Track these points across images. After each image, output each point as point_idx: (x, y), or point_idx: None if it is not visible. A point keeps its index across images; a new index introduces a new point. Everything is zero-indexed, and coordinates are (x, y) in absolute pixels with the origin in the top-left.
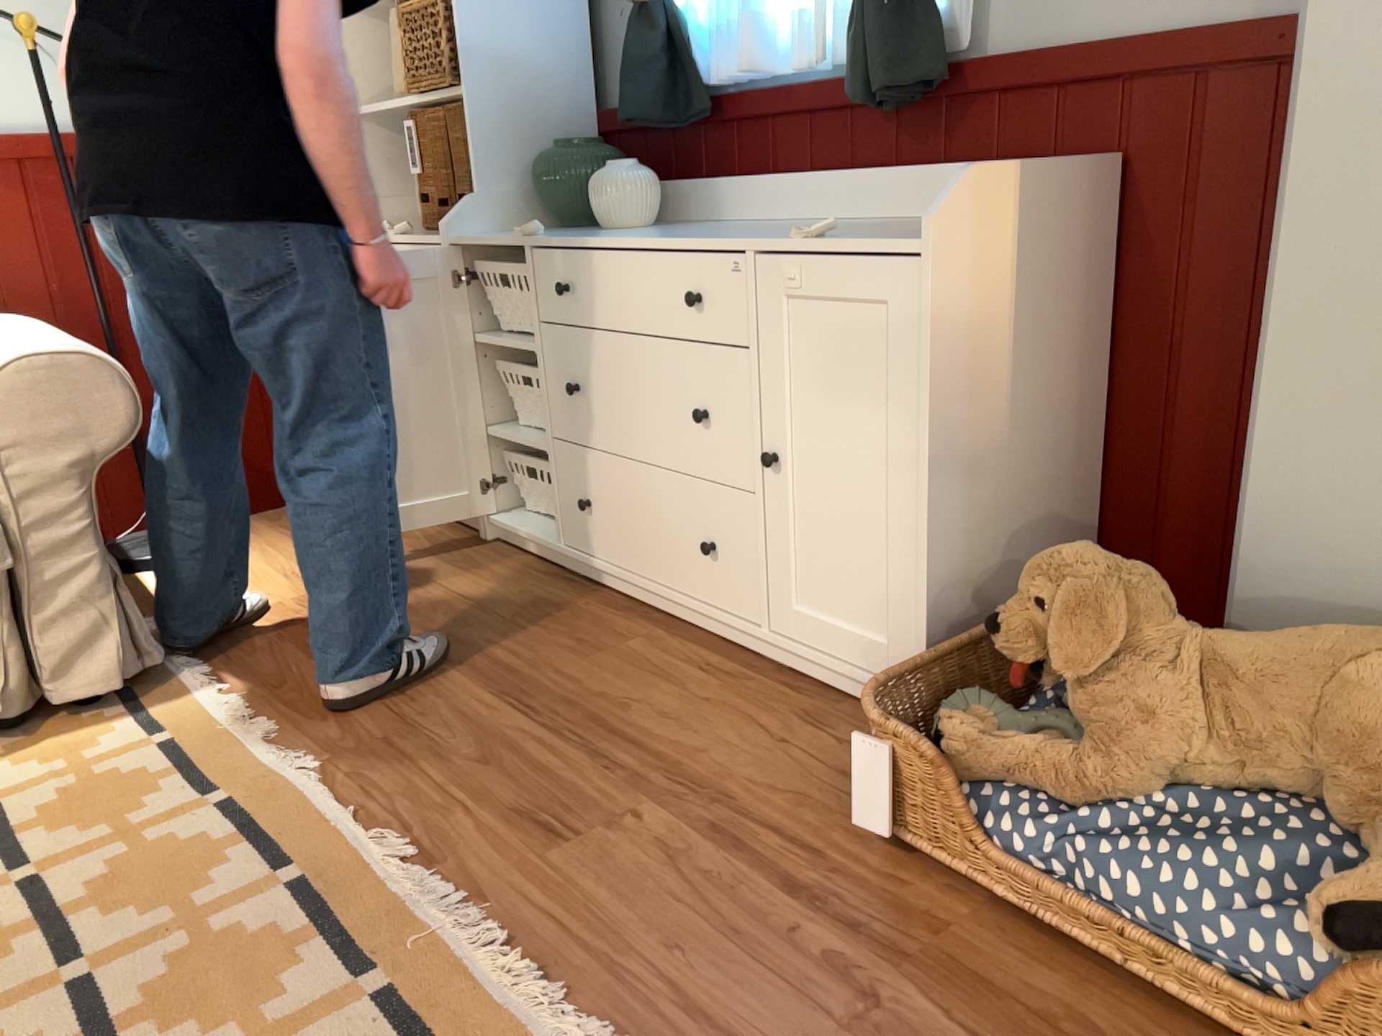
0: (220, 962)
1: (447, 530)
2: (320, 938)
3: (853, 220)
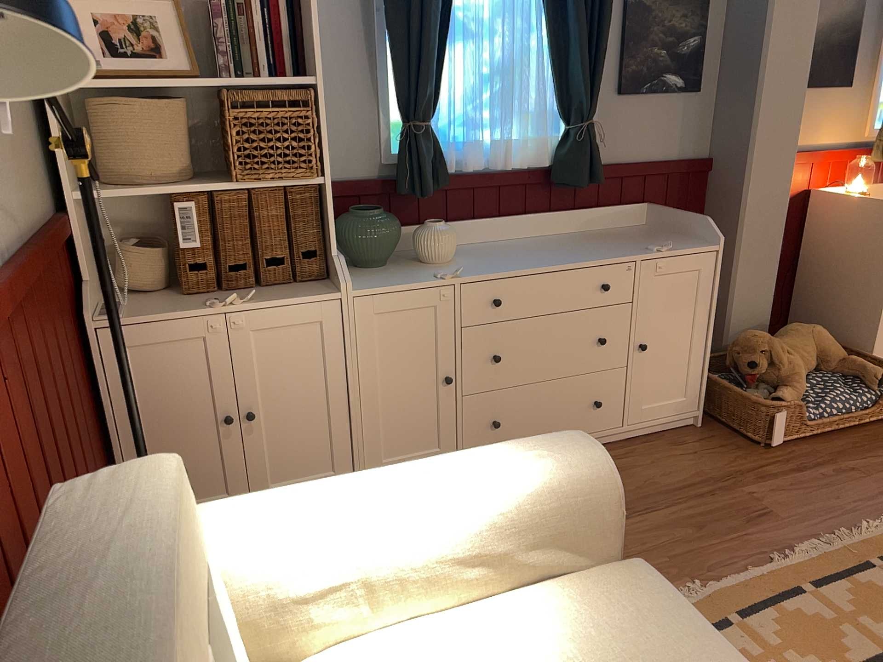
0: (876, 609)
1: None
2: (854, 579)
3: (541, 237)
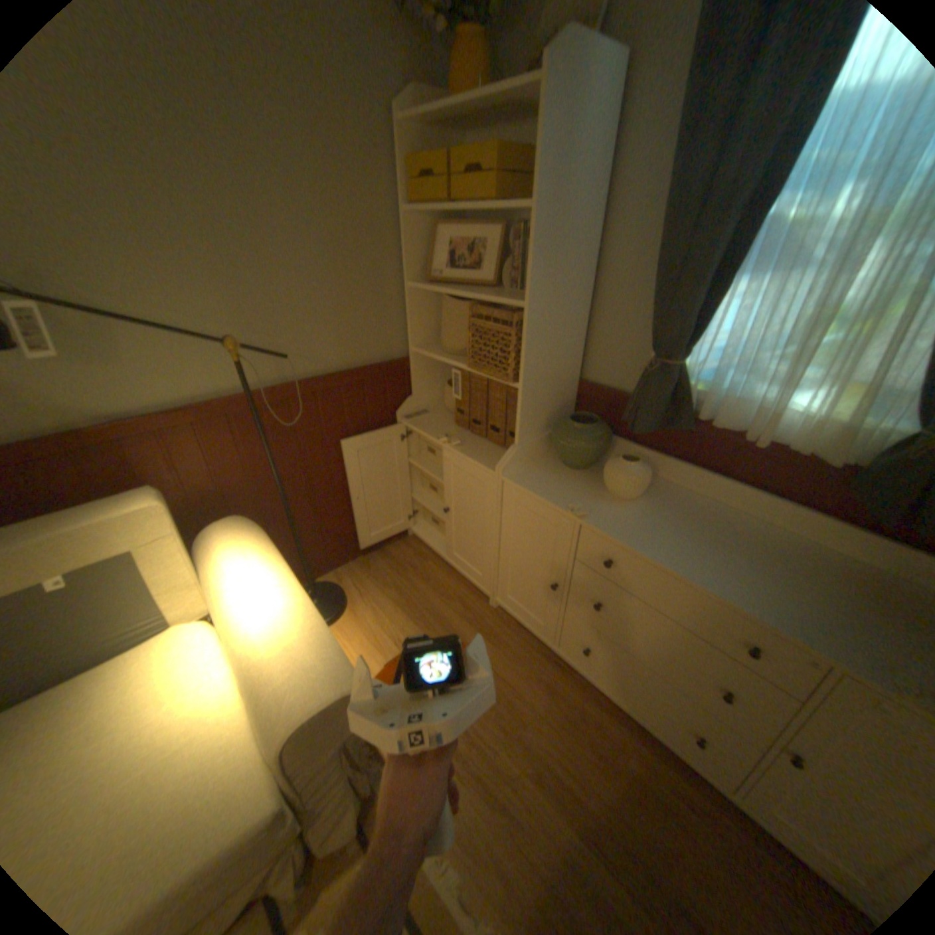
0: None
1: (467, 590)
2: None
3: (810, 539)
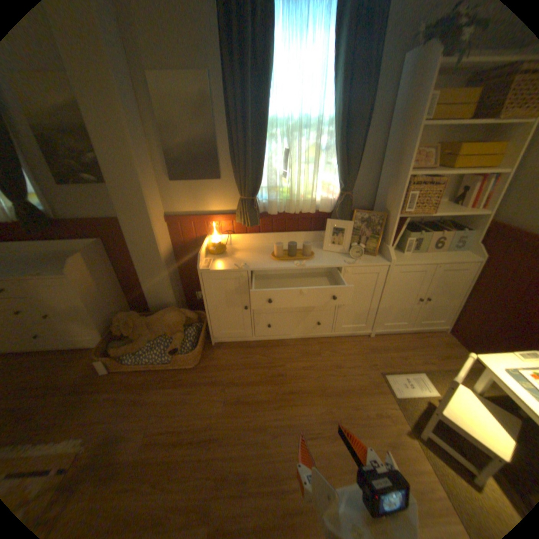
0: None
1: None
2: None
3: (40, 252)
